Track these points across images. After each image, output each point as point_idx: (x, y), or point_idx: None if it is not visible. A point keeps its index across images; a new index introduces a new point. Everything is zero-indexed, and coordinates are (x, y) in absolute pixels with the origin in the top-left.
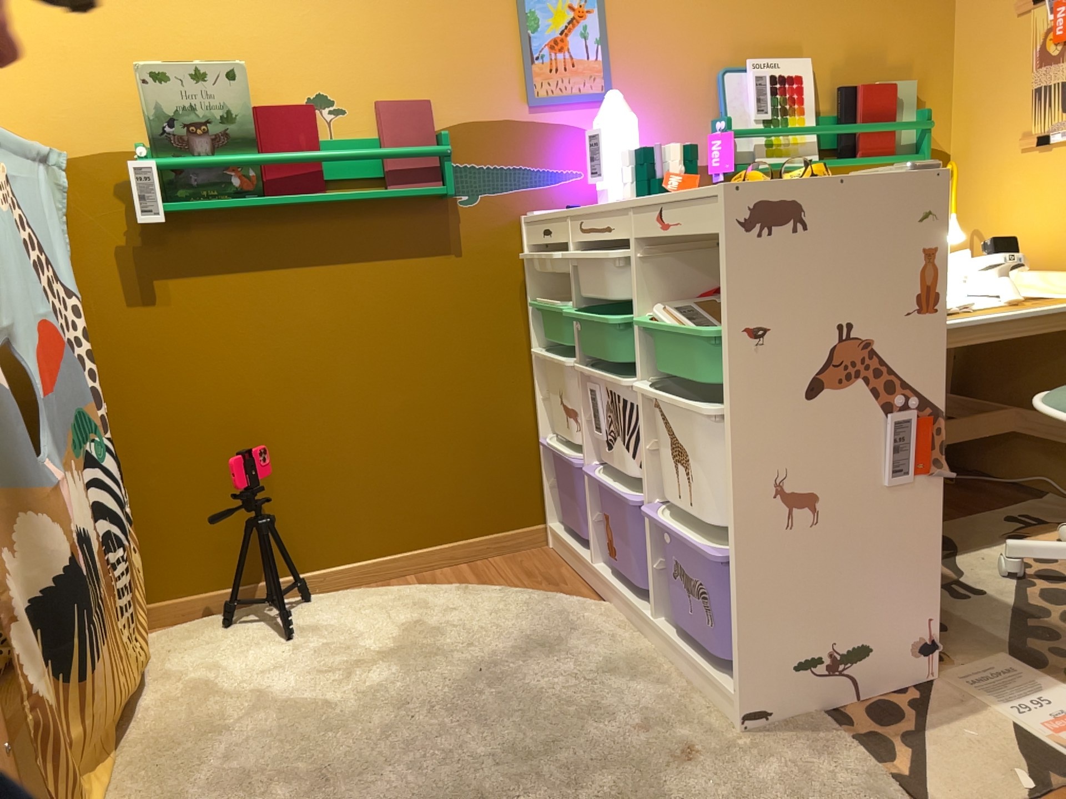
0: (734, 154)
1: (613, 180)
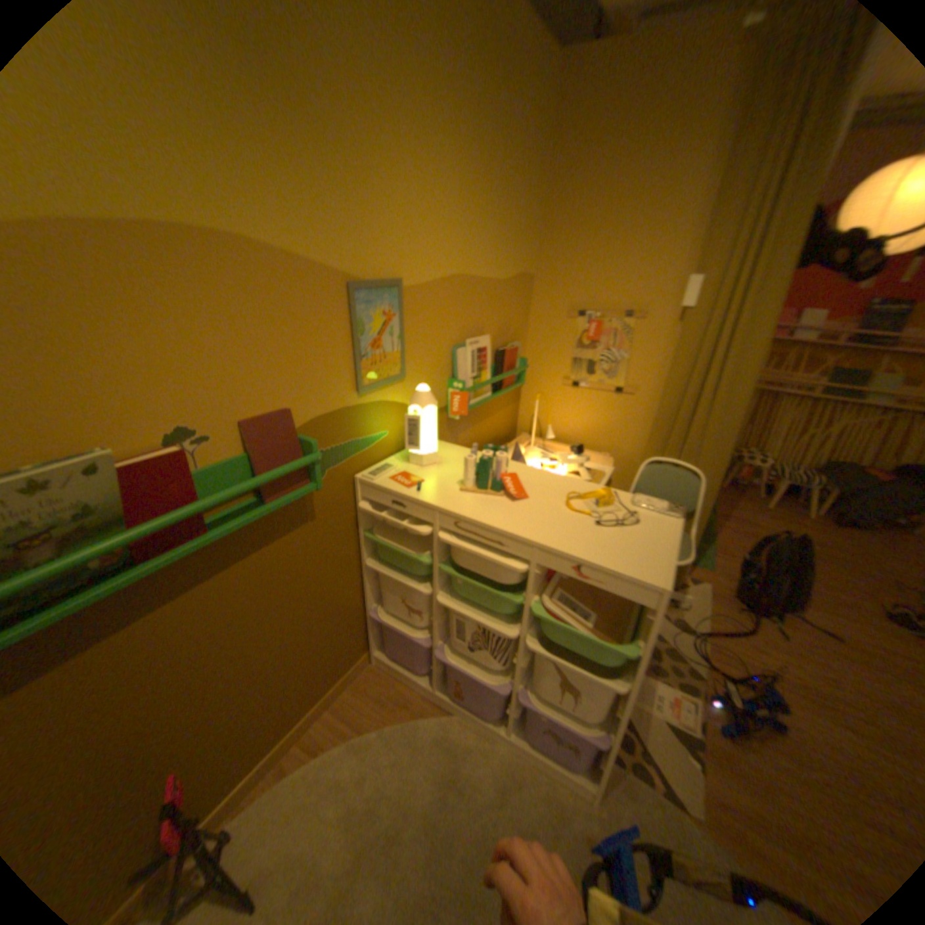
0: (468, 406)
1: (426, 448)
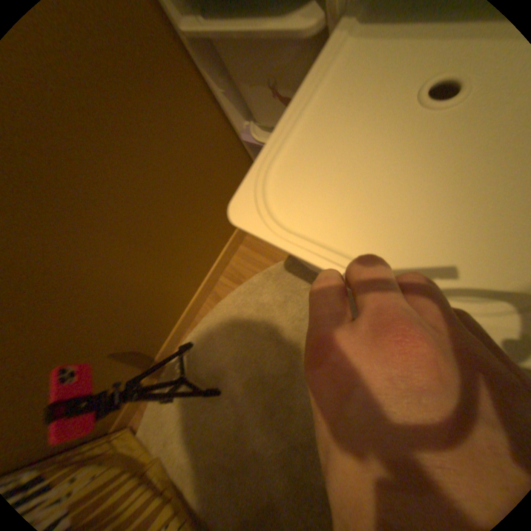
0: None
1: None
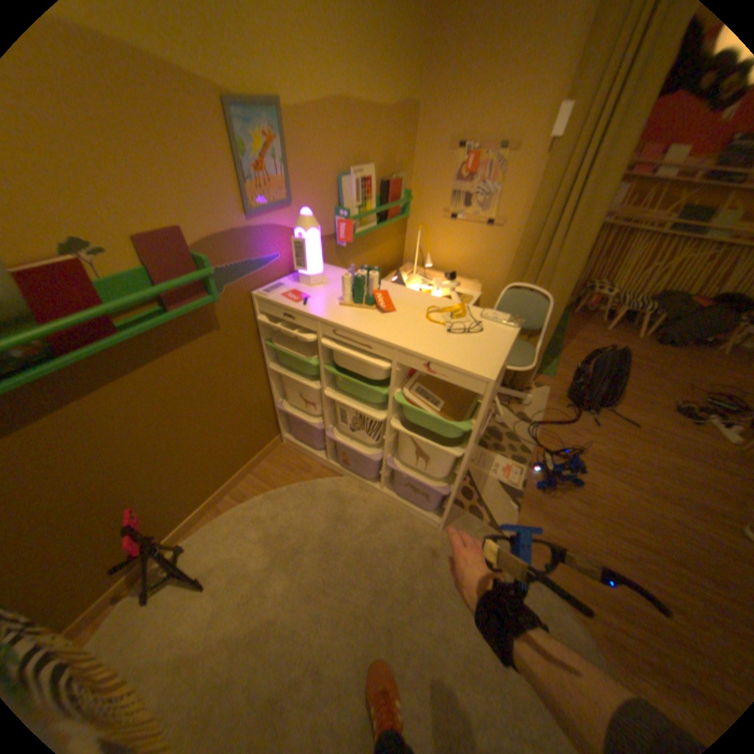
0: (352, 234)
1: (312, 270)
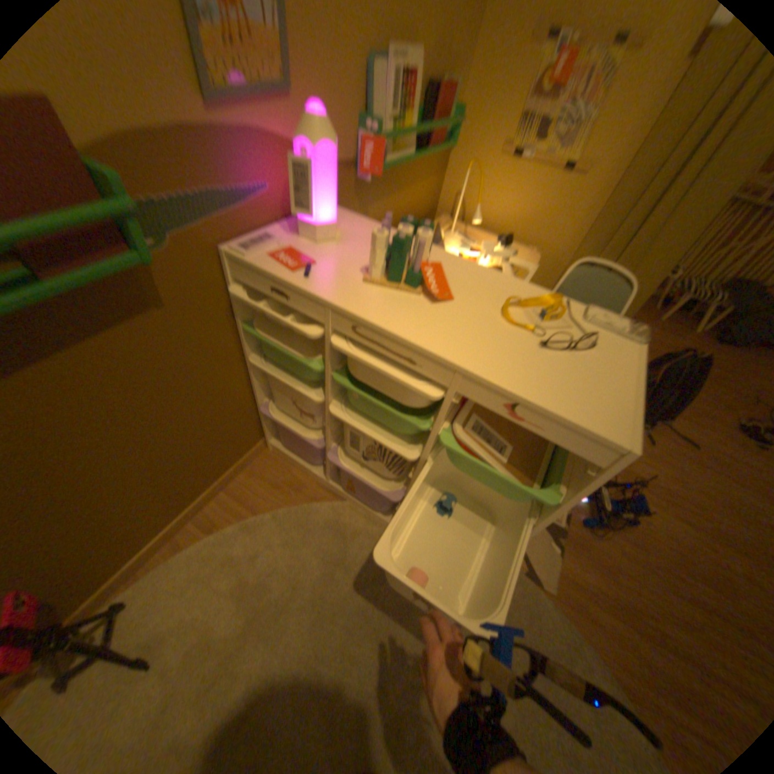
0: (384, 159)
1: (321, 214)
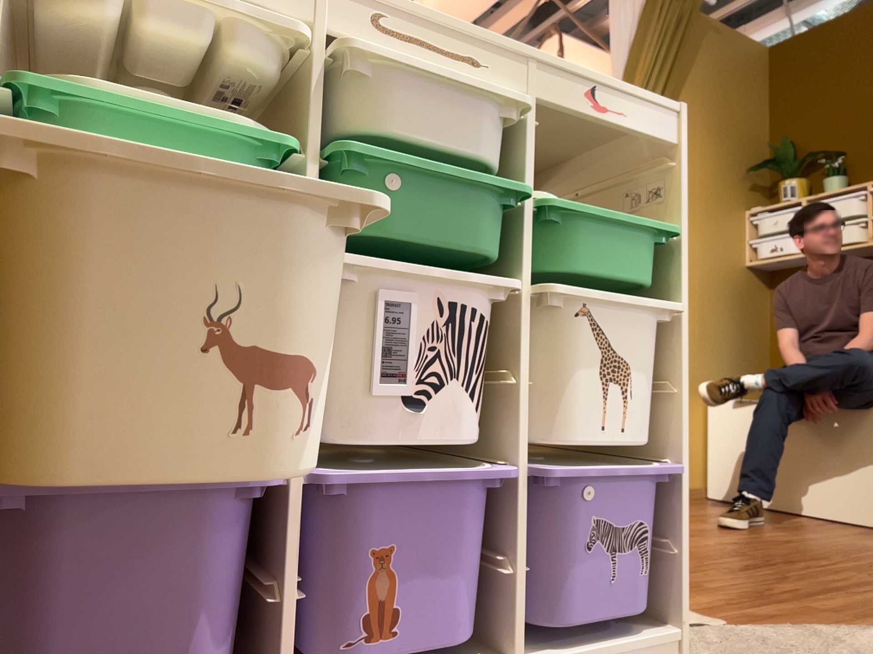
0: None
1: None
